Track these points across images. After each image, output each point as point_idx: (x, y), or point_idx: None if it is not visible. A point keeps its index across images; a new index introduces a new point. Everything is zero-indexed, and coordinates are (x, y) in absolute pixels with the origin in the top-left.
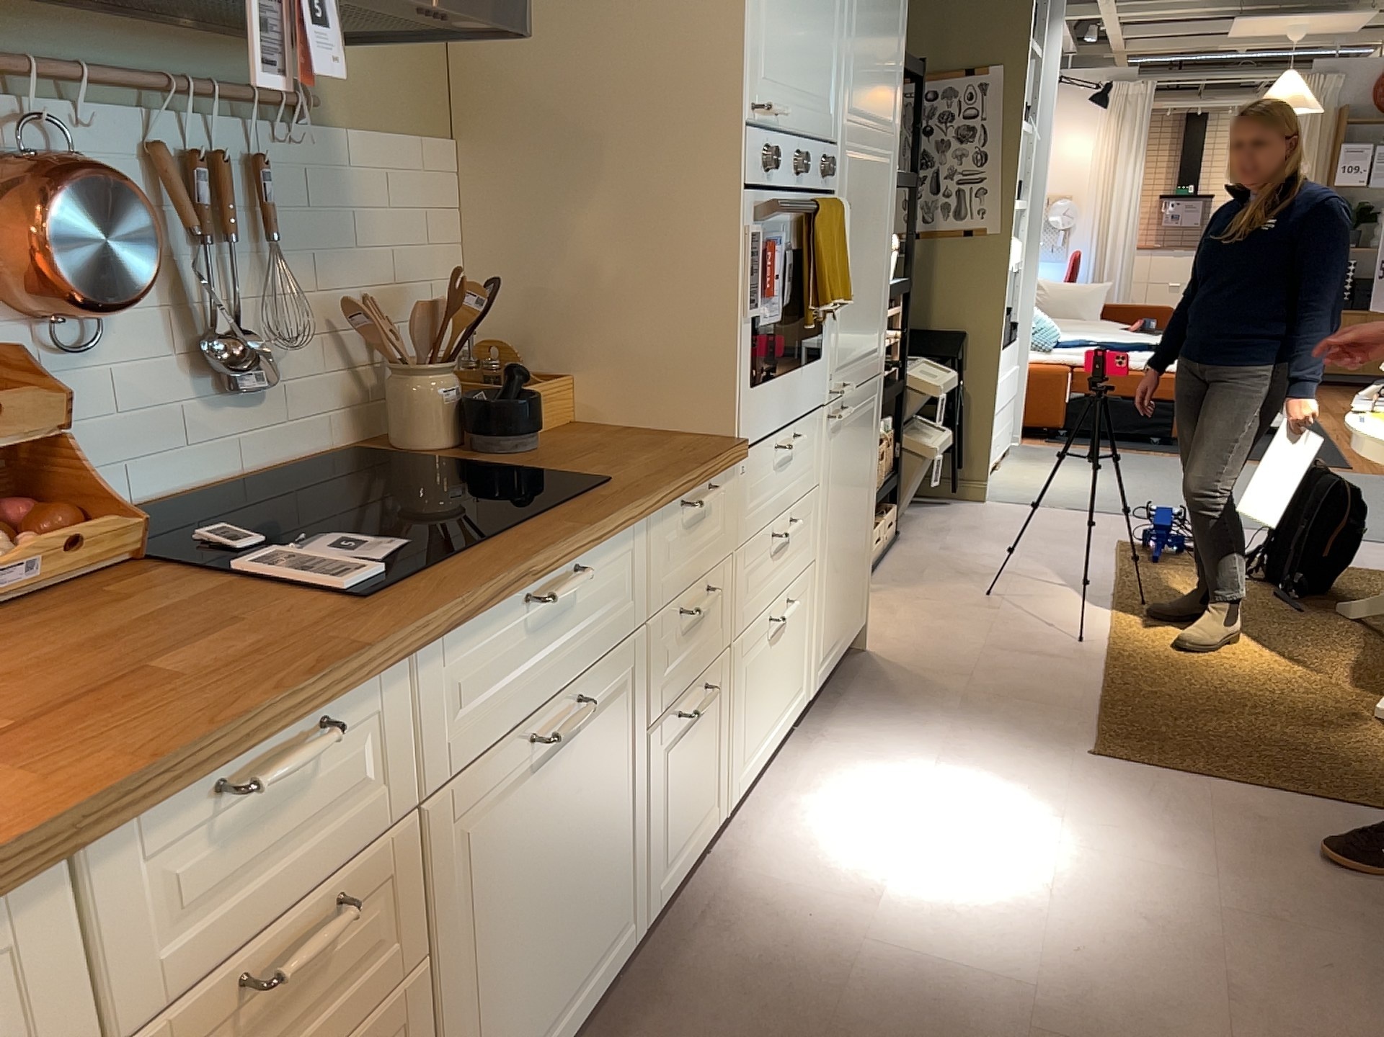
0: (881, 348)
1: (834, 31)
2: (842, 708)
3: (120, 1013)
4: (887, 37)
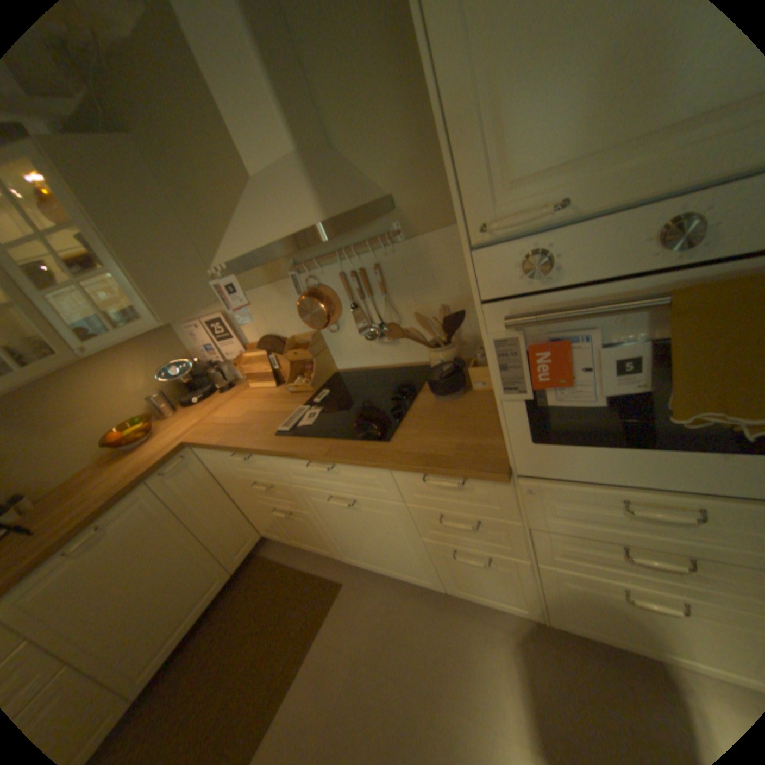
0: None
1: None
2: None
3: (236, 472)
4: None
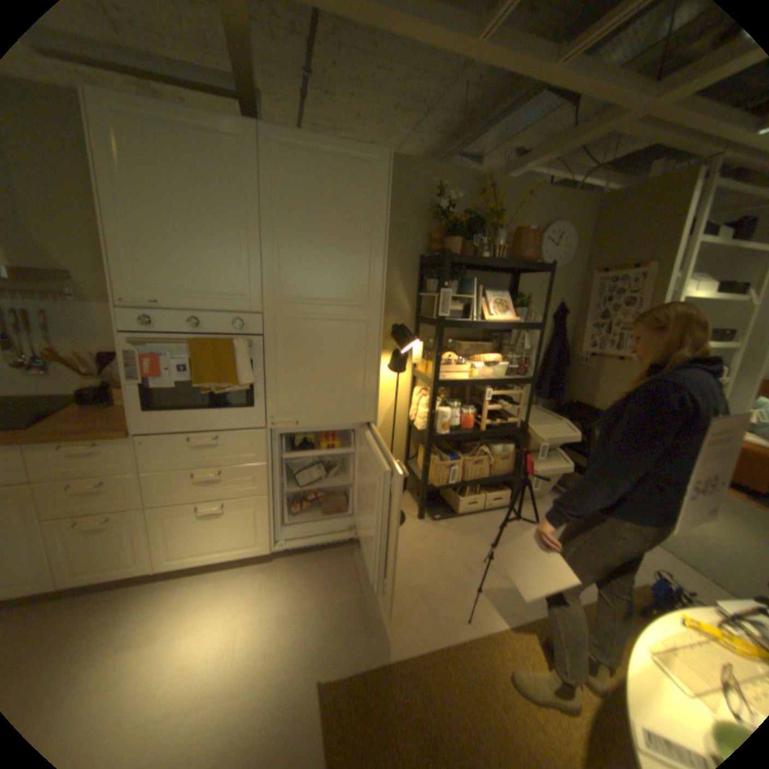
0: (364, 410)
1: (240, 261)
2: (302, 567)
3: None
4: (341, 259)
